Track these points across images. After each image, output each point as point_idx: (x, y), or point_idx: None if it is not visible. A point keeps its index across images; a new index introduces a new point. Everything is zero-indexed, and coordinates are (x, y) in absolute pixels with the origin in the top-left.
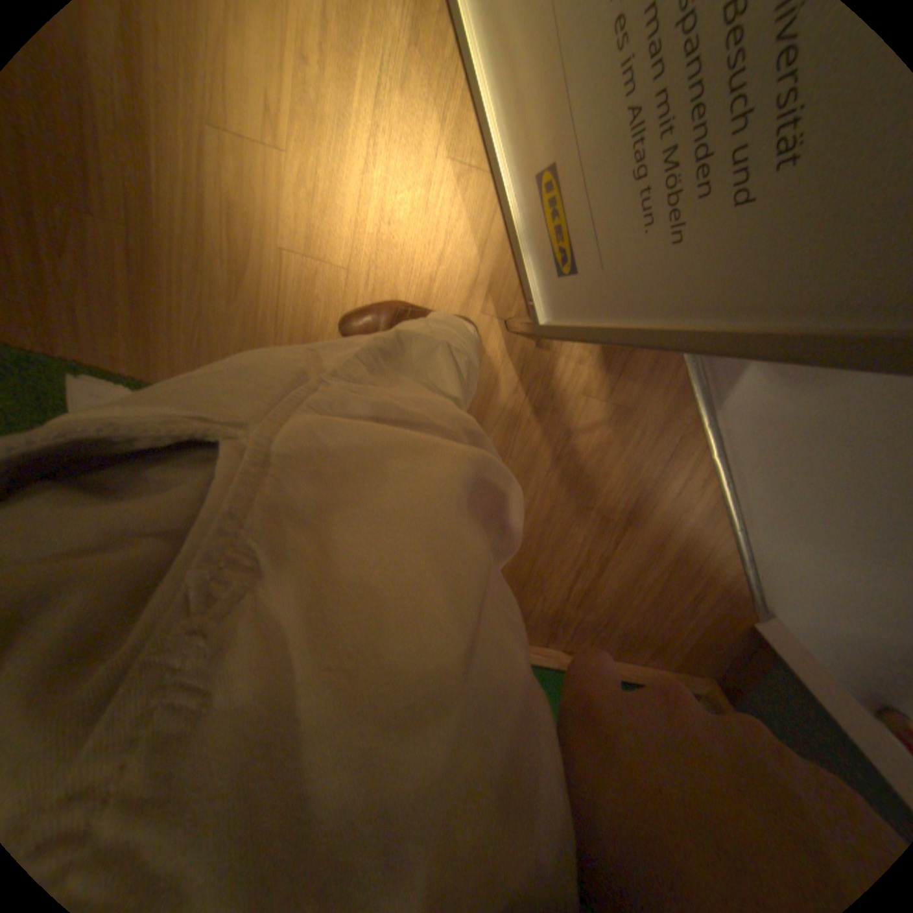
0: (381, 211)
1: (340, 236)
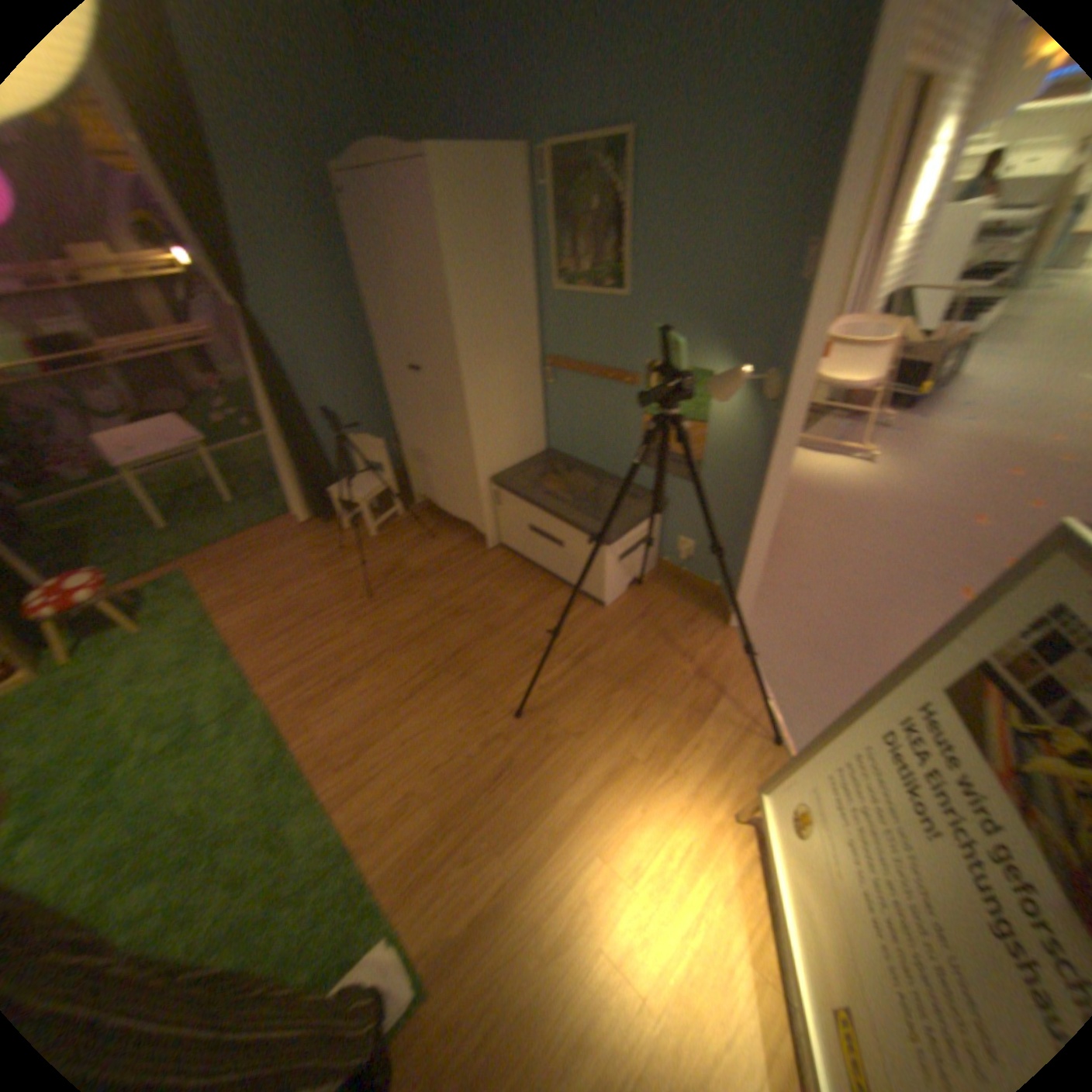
0: (689, 977)
1: (650, 976)
